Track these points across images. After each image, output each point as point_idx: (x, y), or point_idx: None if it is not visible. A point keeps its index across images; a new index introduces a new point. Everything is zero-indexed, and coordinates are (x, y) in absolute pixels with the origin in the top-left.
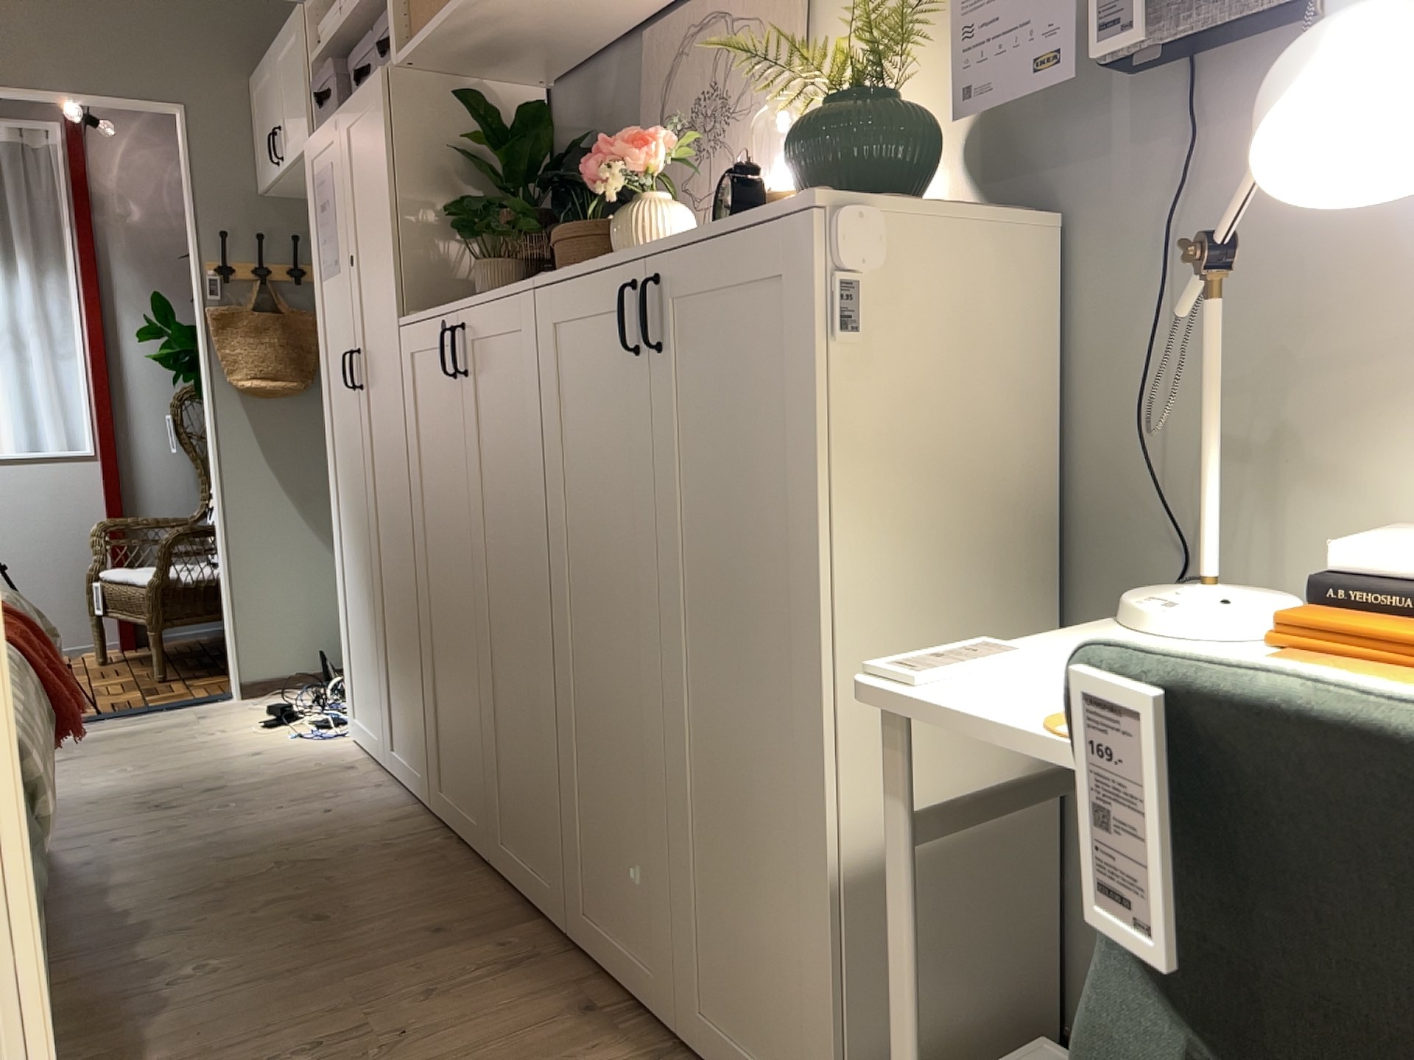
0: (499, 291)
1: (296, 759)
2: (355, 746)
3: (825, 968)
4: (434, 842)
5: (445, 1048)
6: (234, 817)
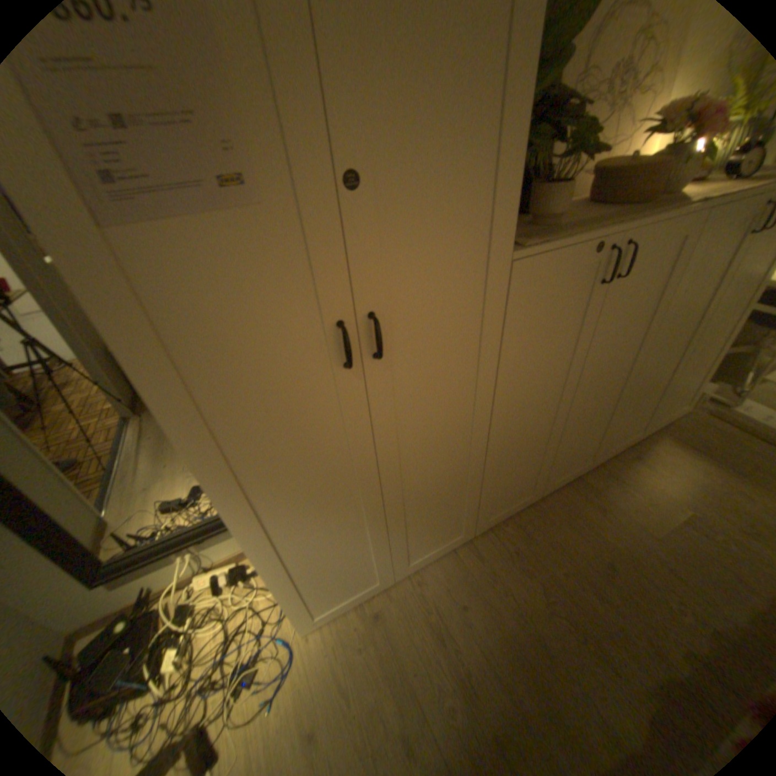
0: (658, 210)
1: (341, 678)
2: (326, 624)
3: (714, 372)
4: (508, 530)
5: (679, 494)
6: (474, 688)
